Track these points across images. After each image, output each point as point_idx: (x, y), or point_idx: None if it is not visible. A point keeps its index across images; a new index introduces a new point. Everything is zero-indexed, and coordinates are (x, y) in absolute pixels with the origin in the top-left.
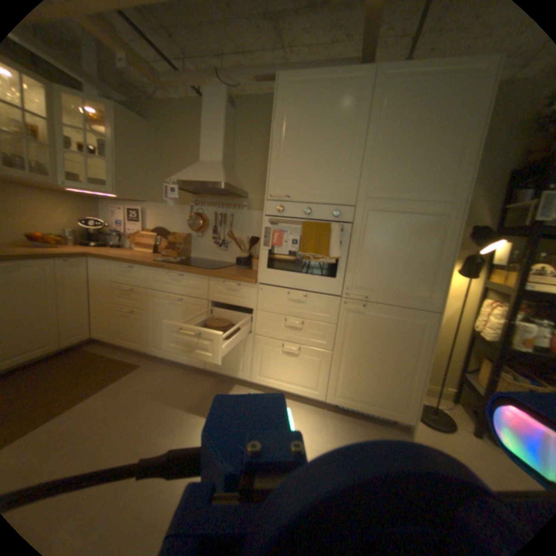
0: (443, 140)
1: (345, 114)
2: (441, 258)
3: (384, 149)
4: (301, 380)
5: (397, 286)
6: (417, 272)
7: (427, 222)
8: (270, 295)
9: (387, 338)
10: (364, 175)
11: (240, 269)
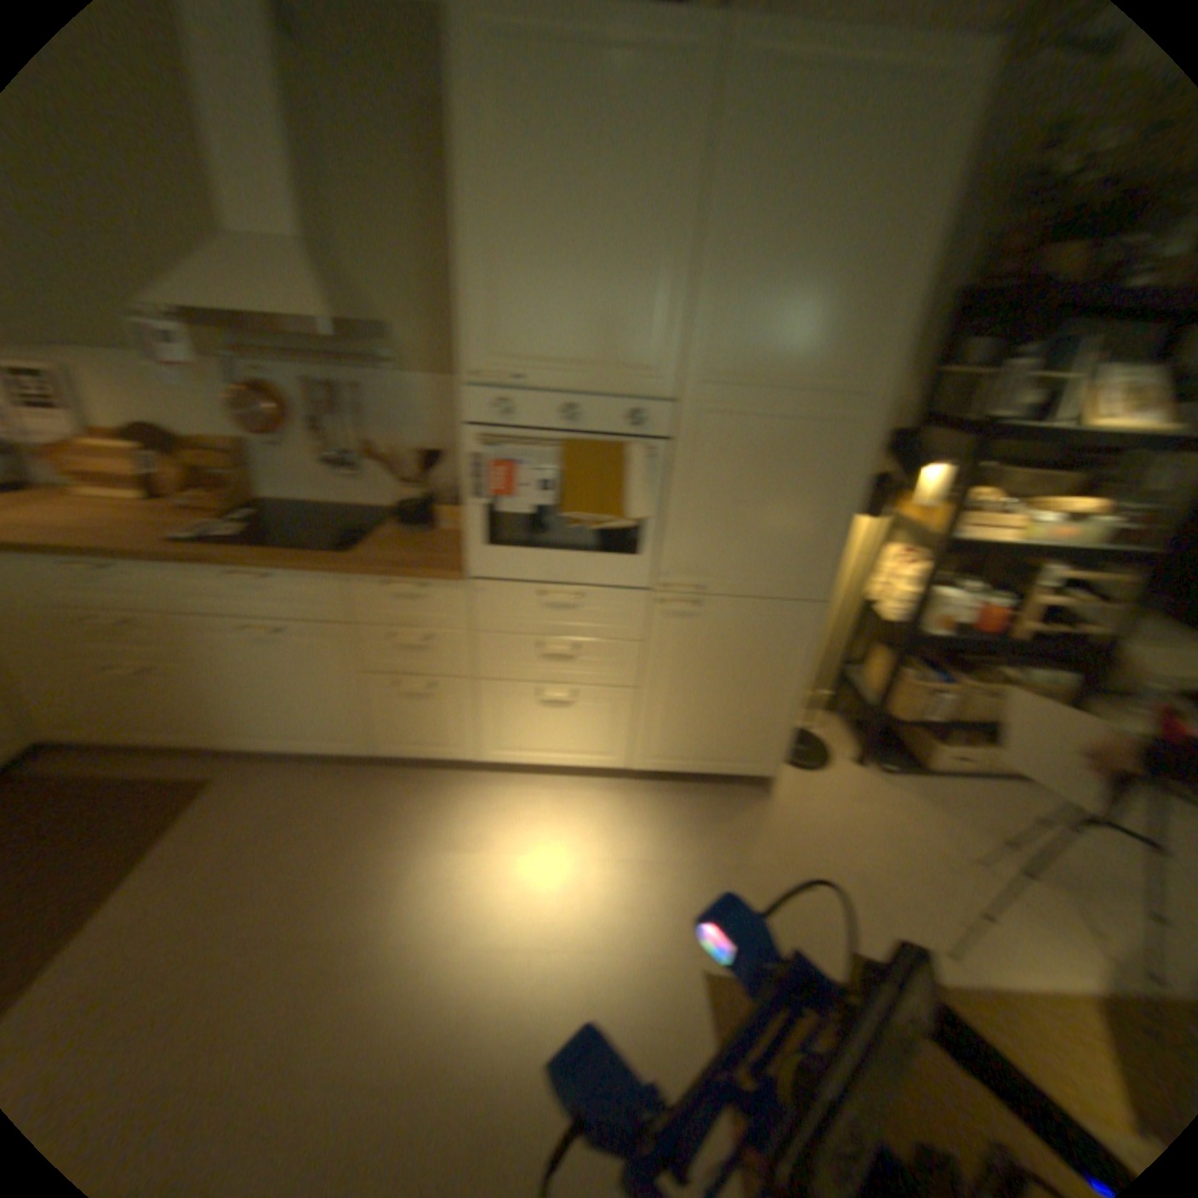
0: (864, 253)
1: (652, 159)
2: (838, 506)
3: (743, 267)
4: (584, 742)
5: (759, 561)
6: (796, 534)
7: (819, 436)
8: (505, 600)
9: (738, 653)
10: (698, 330)
11: (417, 534)
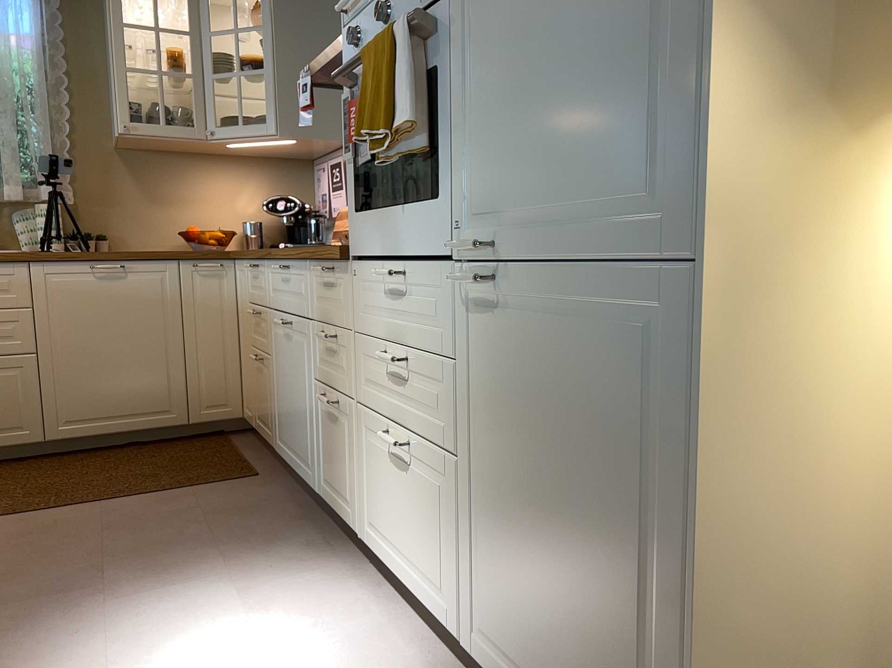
0: None
1: None
2: None
3: None
4: (422, 556)
5: (566, 173)
6: (614, 86)
7: None
8: (367, 288)
9: (565, 410)
10: None
11: None
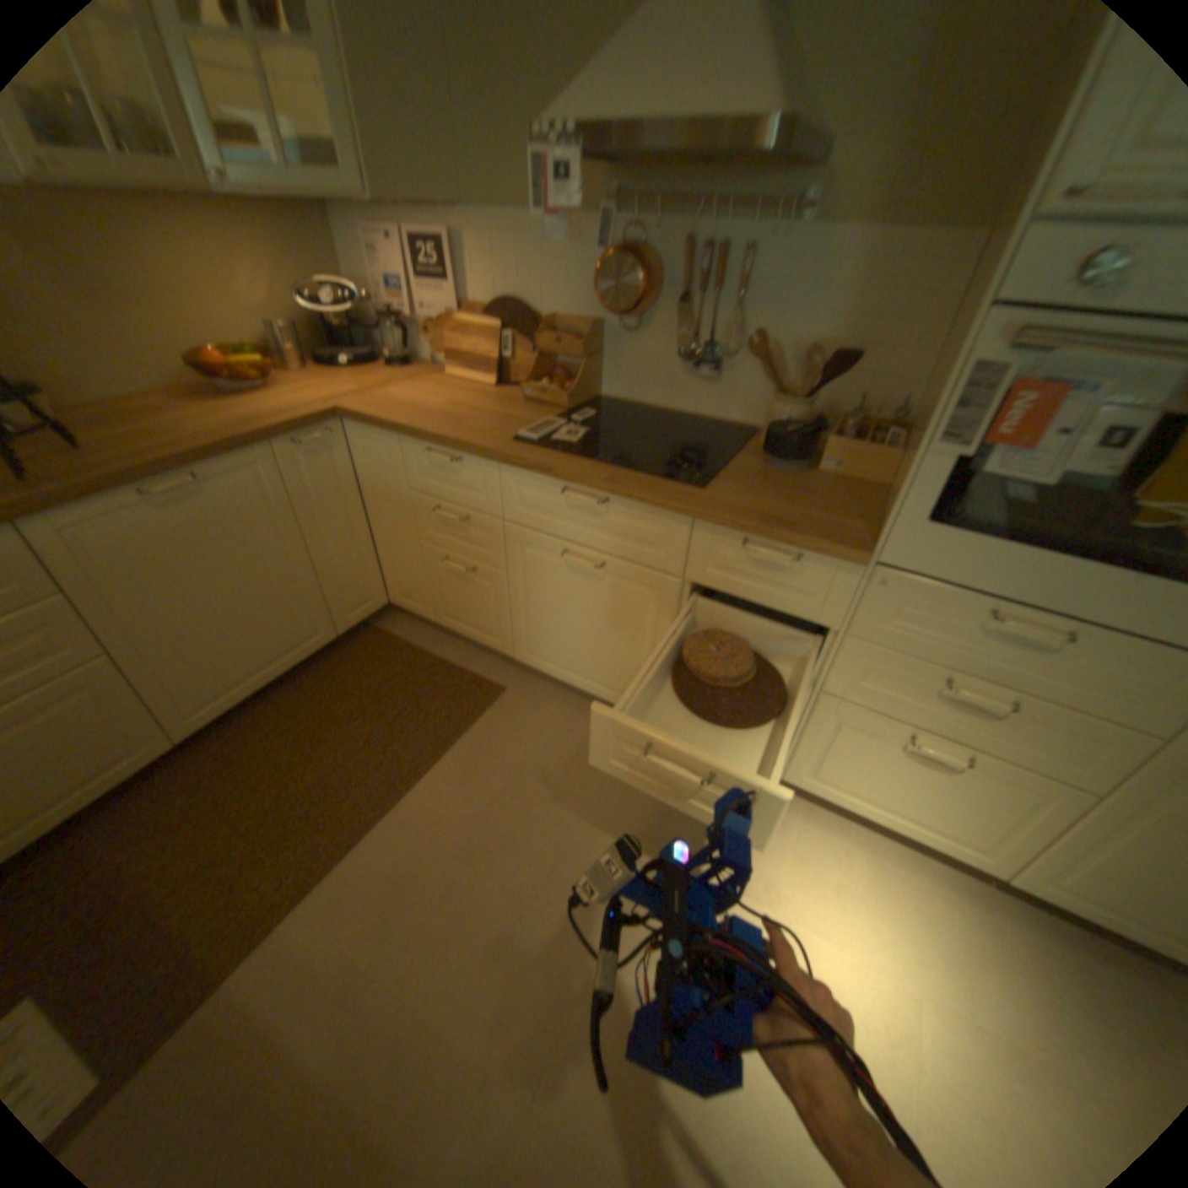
0: None
1: None
2: None
3: None
4: (946, 820)
5: None
6: None
7: None
8: (913, 604)
9: None
10: None
11: (782, 470)
